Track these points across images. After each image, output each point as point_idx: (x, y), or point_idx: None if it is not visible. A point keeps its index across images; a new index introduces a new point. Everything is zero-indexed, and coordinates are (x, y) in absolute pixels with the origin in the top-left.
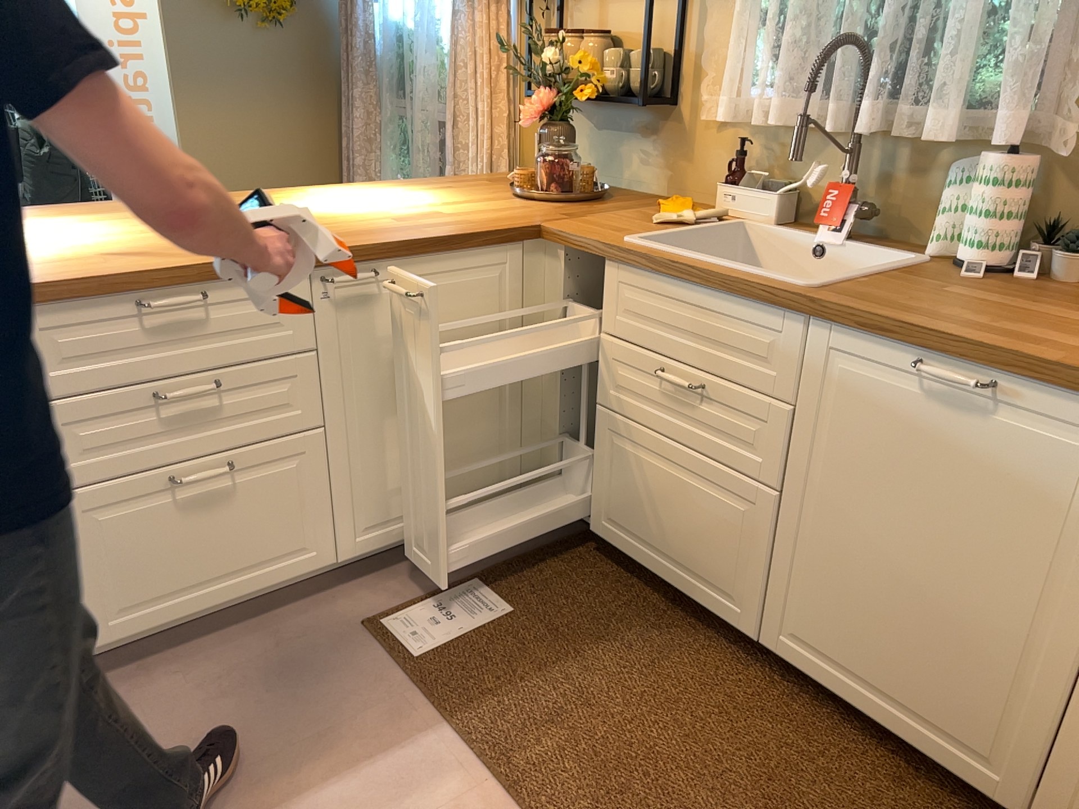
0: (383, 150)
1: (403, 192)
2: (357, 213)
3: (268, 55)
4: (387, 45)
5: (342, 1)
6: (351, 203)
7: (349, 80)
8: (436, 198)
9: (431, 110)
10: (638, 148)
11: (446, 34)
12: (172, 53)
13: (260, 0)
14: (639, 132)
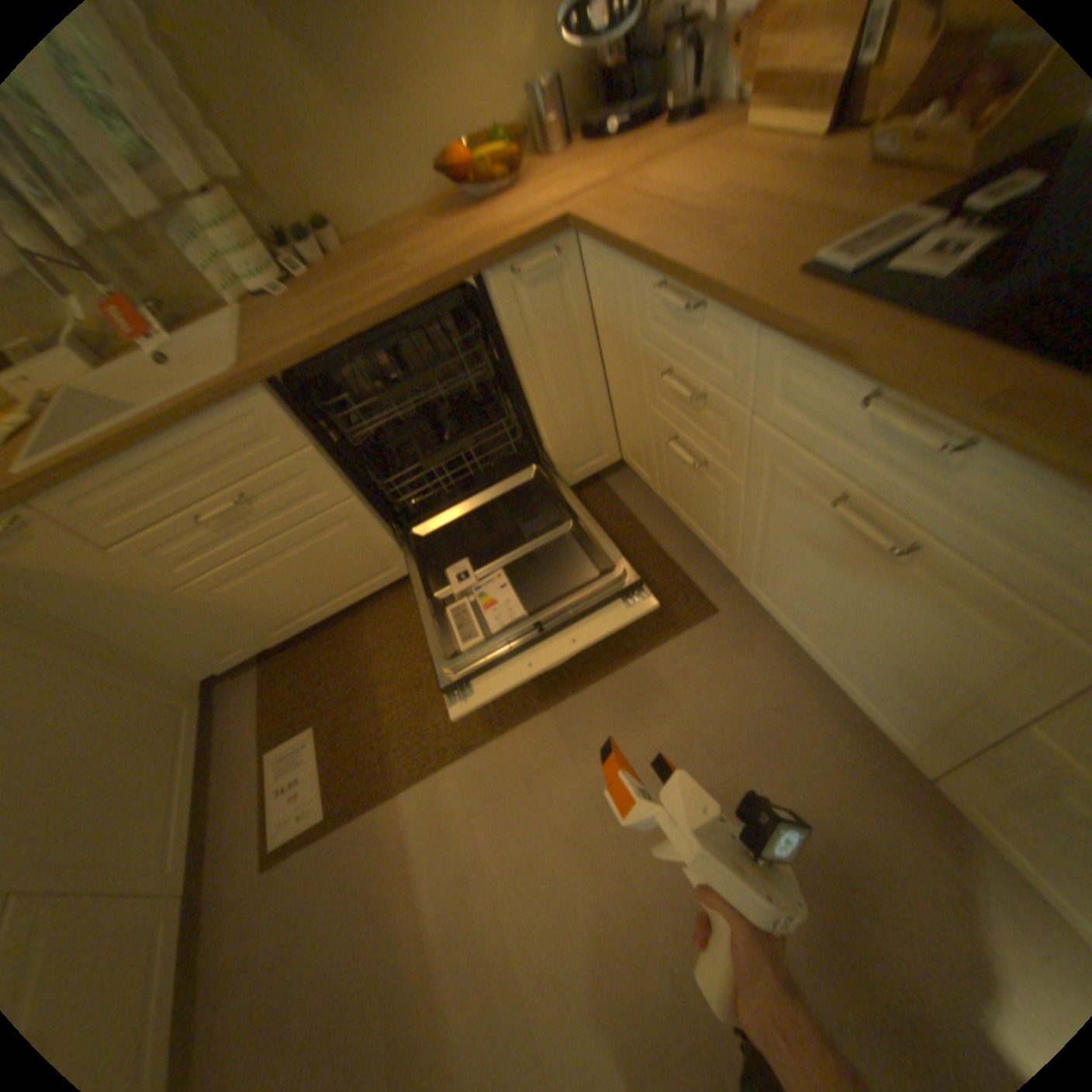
0: None
1: None
2: None
3: None
4: None
5: None
6: None
7: None
8: None
9: None
10: None
11: None
12: None
13: None
14: None
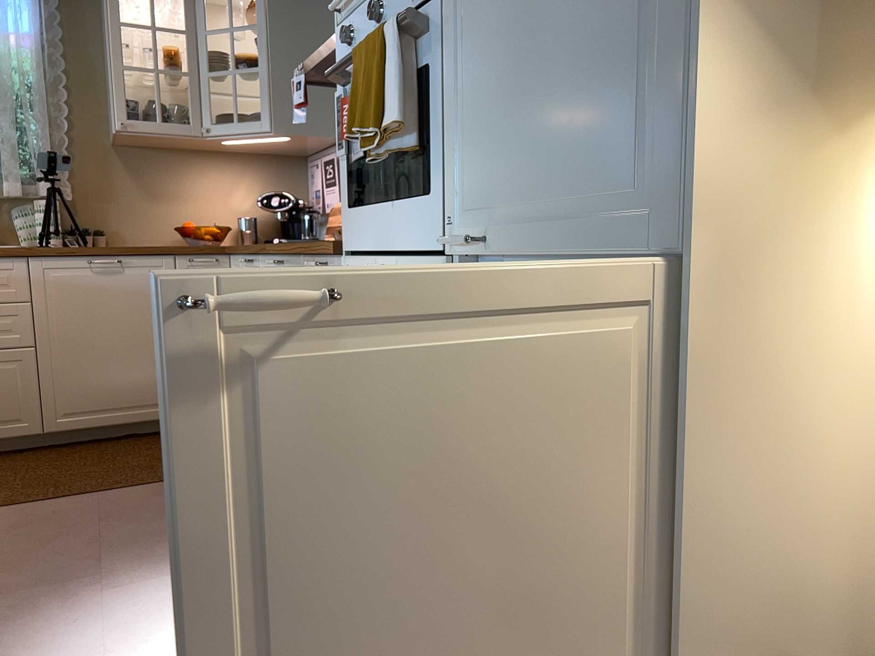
0: None
1: None
2: None
3: None
4: None
5: None
6: None
7: None
8: None
9: None
10: None
11: None
12: None
13: None
14: None
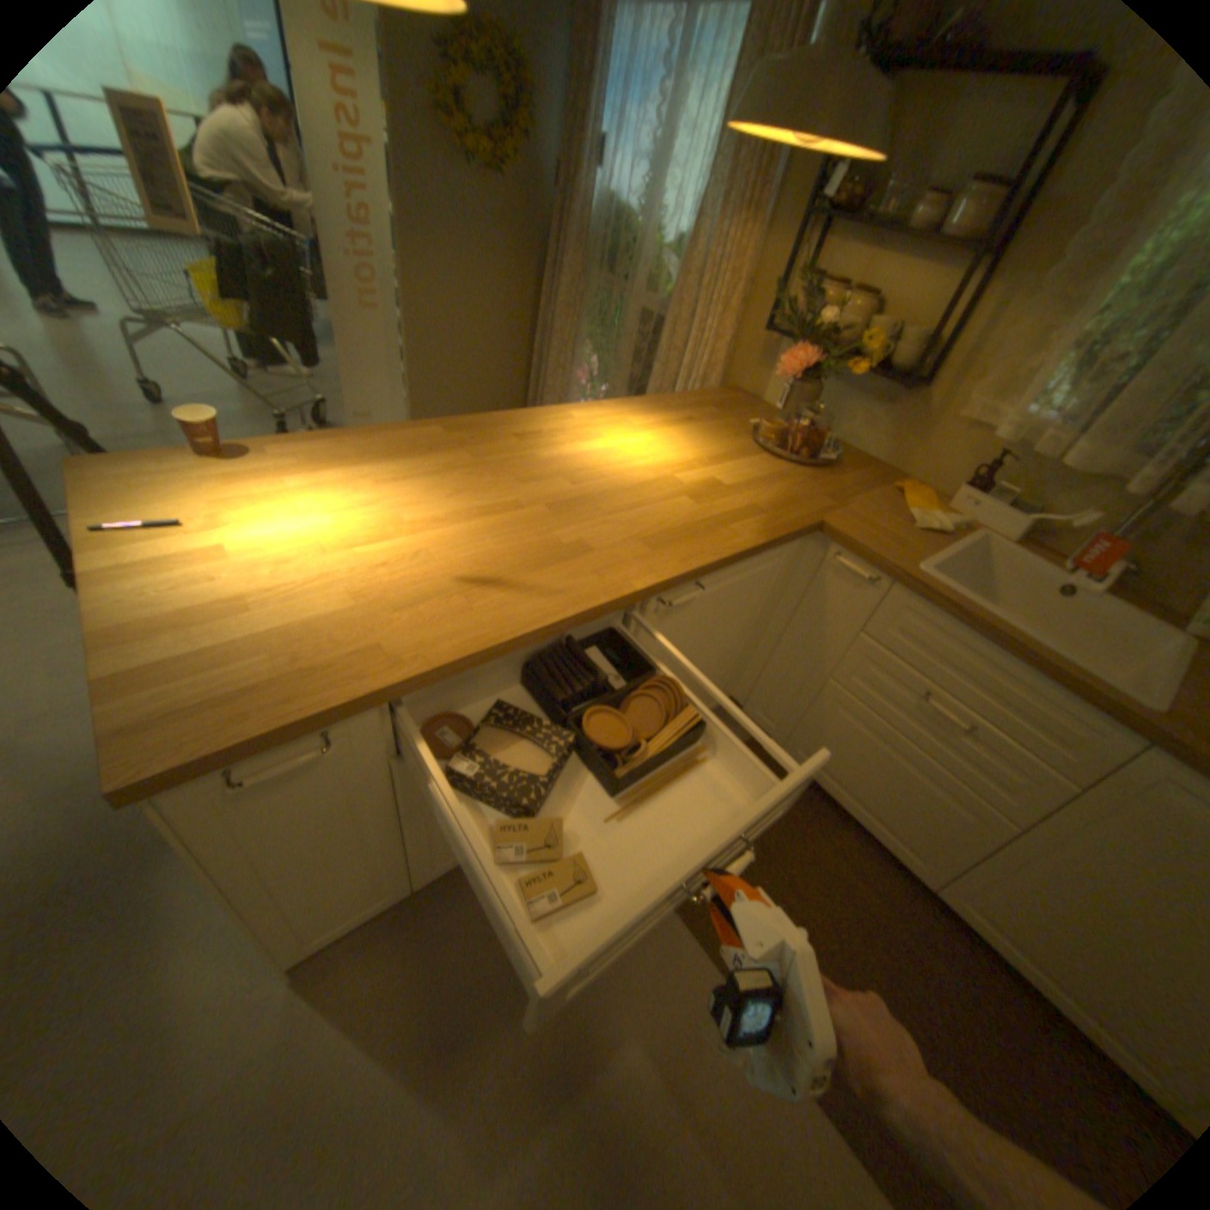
0: (582, 321)
1: (658, 427)
2: (647, 479)
3: (482, 202)
4: (603, 217)
5: (555, 149)
6: (626, 450)
7: (556, 241)
8: (694, 444)
9: (643, 300)
10: (868, 408)
11: (674, 225)
12: (393, 190)
13: (483, 140)
14: (875, 394)
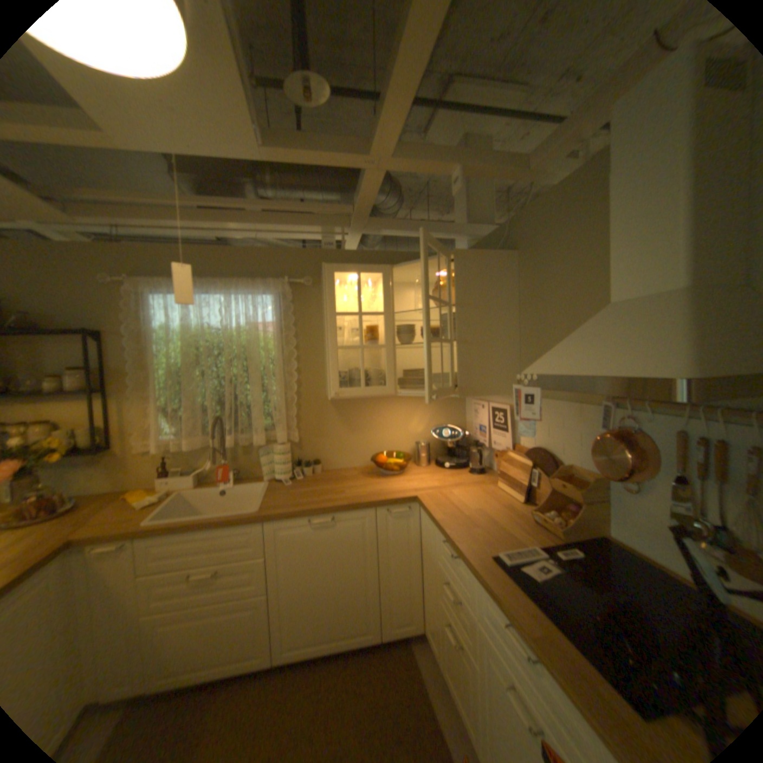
0: None
1: None
2: None
3: None
4: None
5: None
6: None
7: None
8: None
9: None
10: (83, 474)
11: None
12: None
13: None
14: (82, 466)
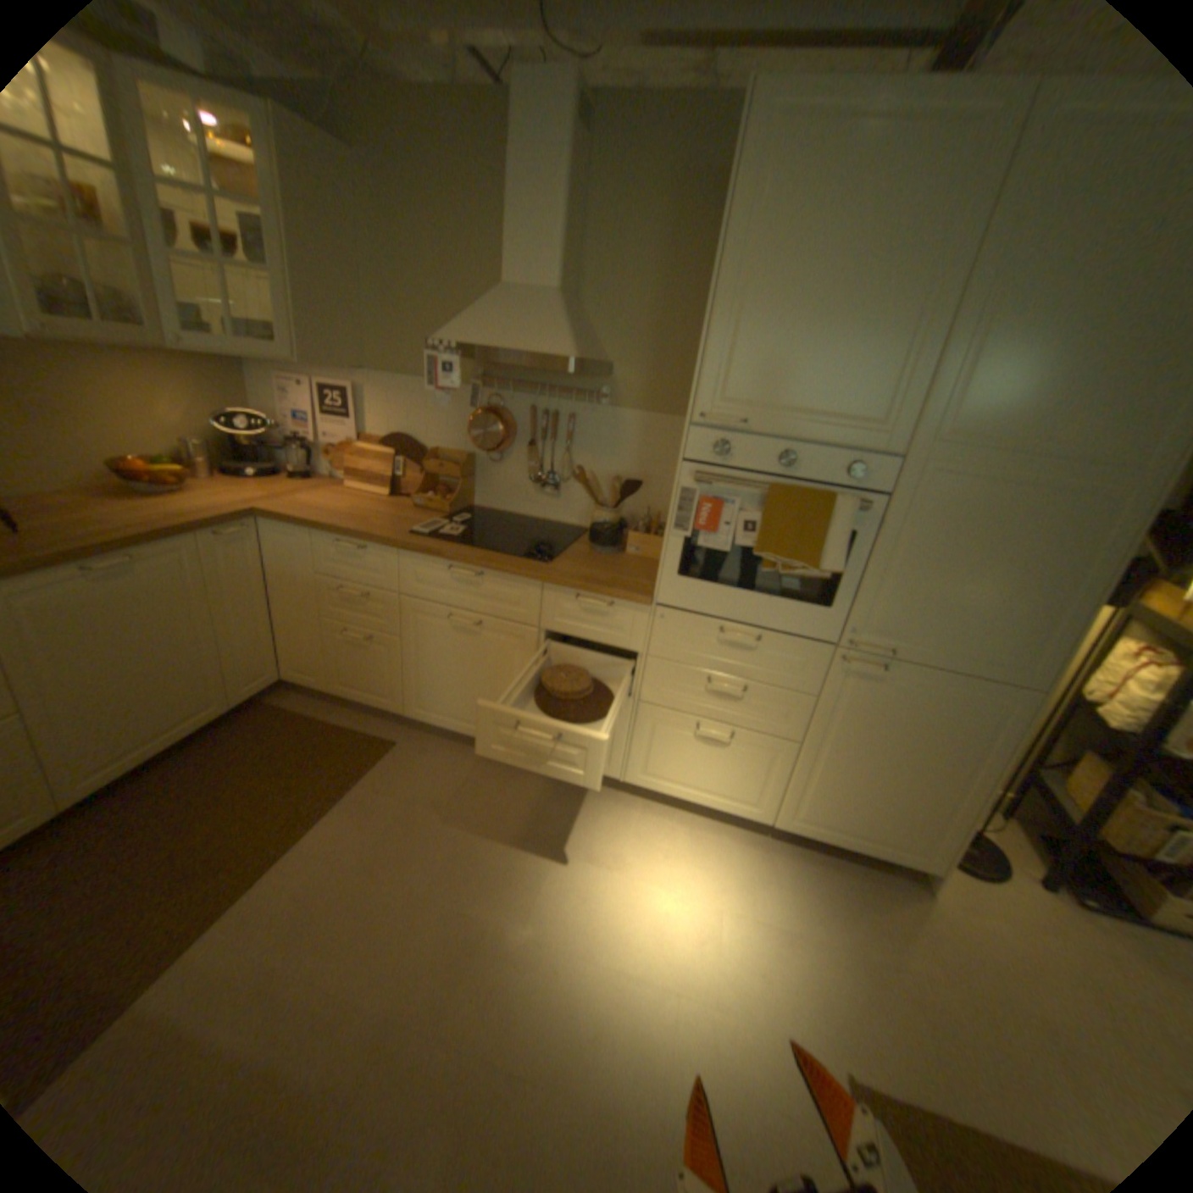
0: None
1: None
2: None
3: None
4: None
5: None
6: None
7: None
8: None
9: None
10: None
11: None
12: None
13: None
14: None
